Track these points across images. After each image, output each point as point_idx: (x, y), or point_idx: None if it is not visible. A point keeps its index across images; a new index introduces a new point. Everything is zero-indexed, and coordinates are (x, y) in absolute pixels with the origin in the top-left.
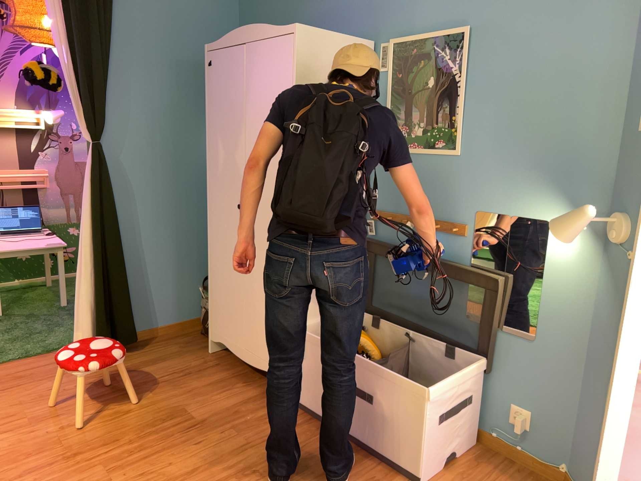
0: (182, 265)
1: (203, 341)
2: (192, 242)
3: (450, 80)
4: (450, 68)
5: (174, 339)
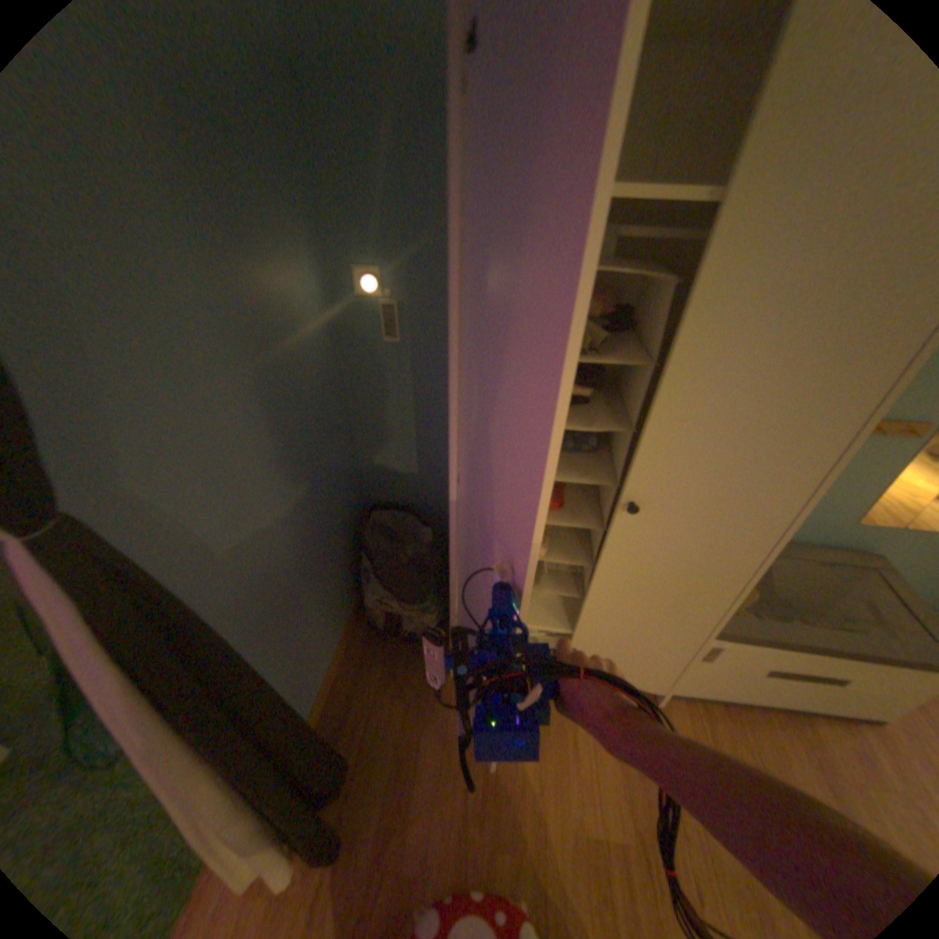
0: (322, 572)
1: (413, 655)
2: (322, 527)
3: None
4: None
5: (367, 684)
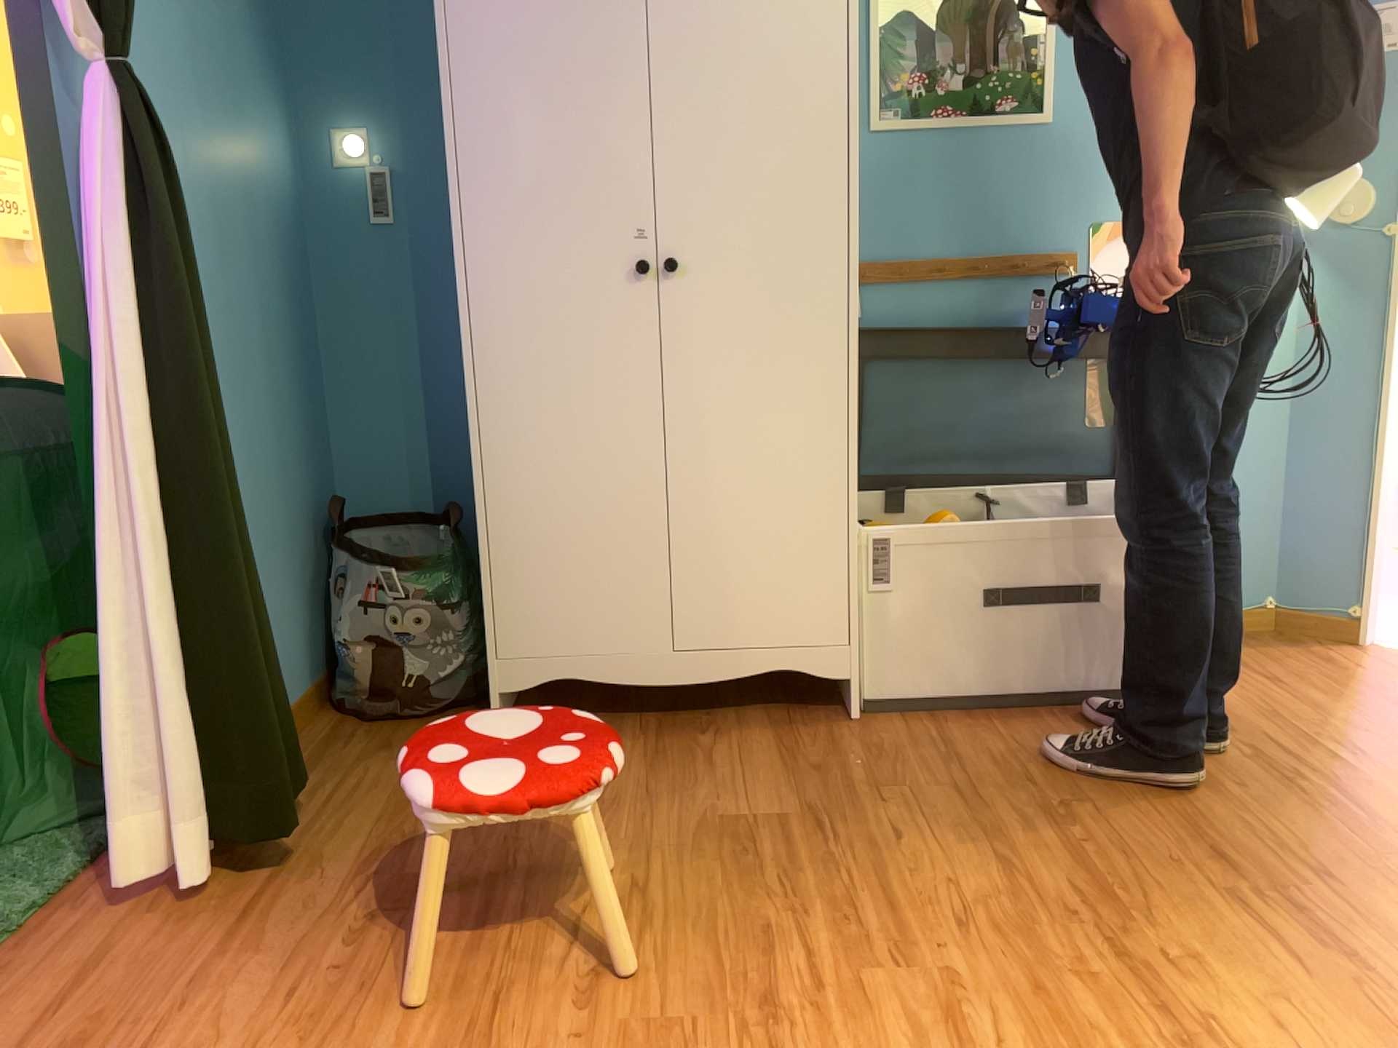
0: (269, 529)
1: (422, 725)
2: (274, 456)
3: None
4: None
5: (336, 754)
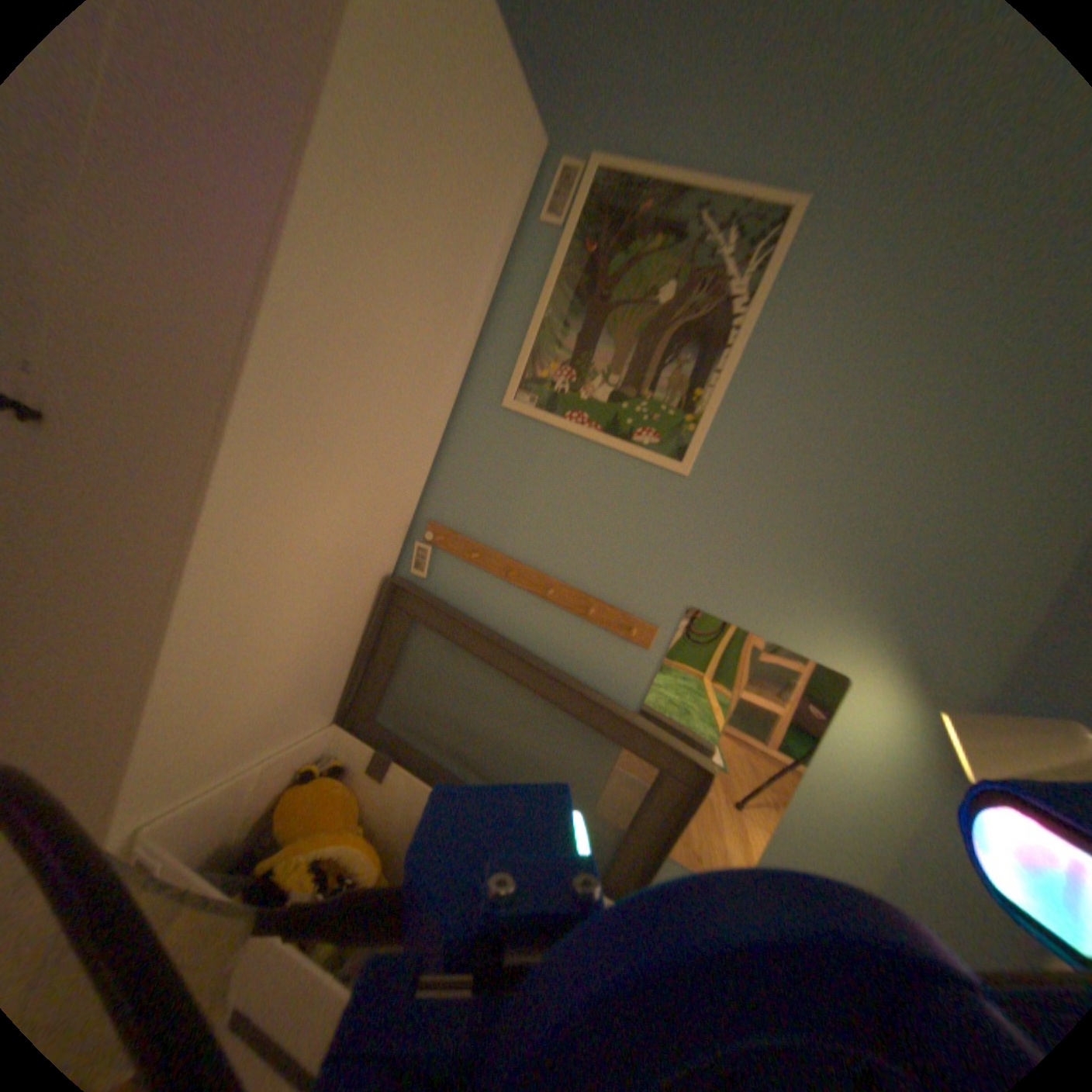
0: None
1: None
2: None
3: (720, 306)
4: (731, 280)
5: None
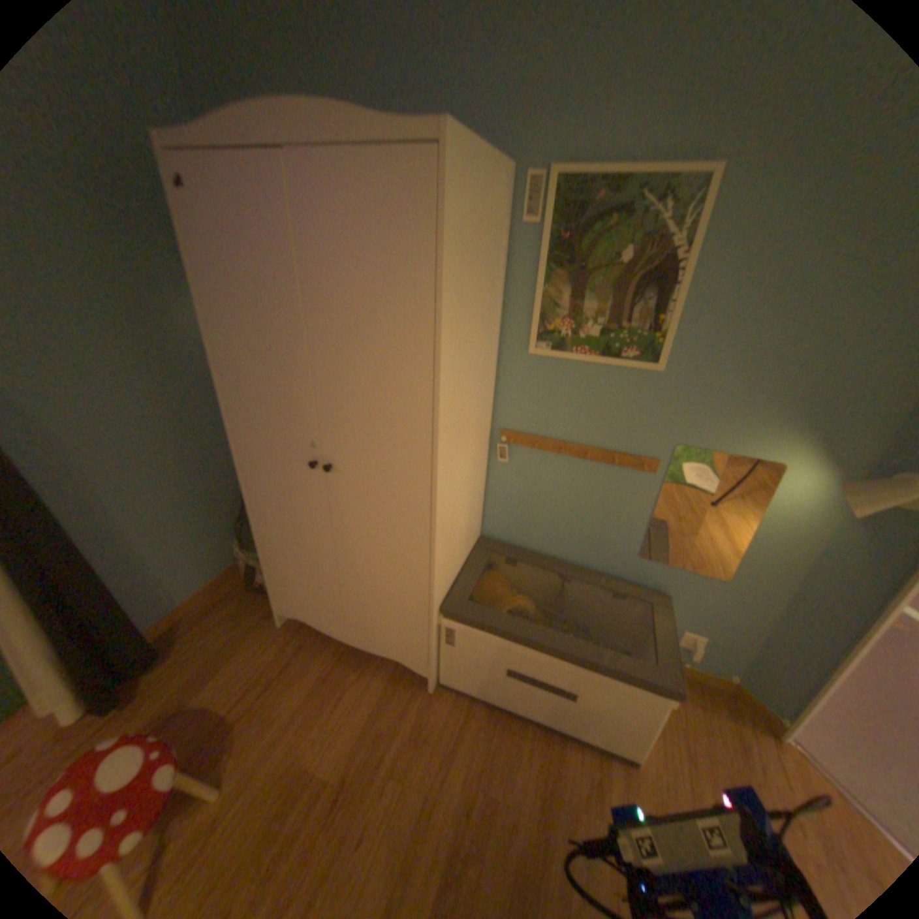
0: (192, 514)
1: (259, 606)
2: (197, 479)
3: (668, 252)
4: (673, 231)
5: (213, 617)
